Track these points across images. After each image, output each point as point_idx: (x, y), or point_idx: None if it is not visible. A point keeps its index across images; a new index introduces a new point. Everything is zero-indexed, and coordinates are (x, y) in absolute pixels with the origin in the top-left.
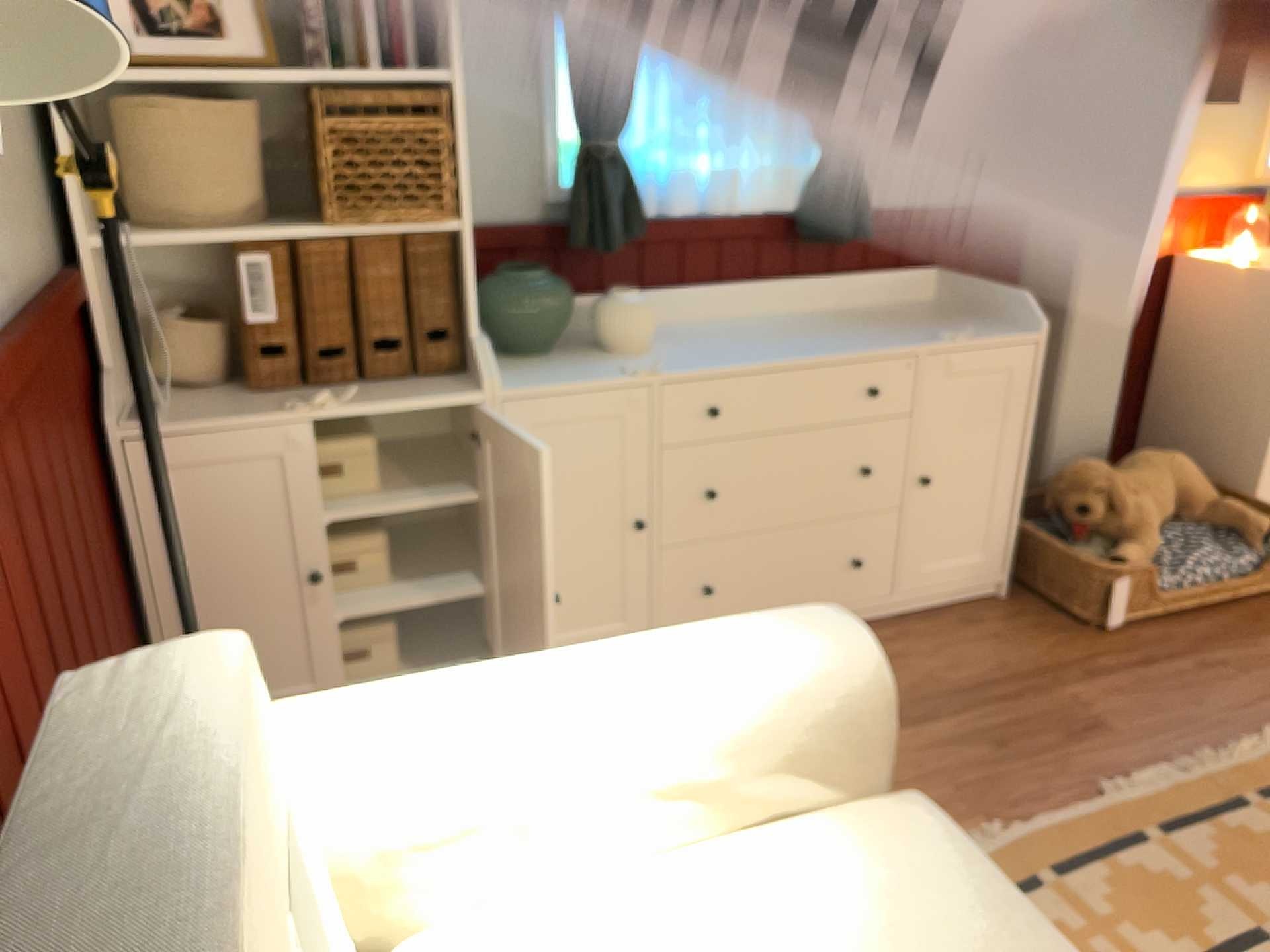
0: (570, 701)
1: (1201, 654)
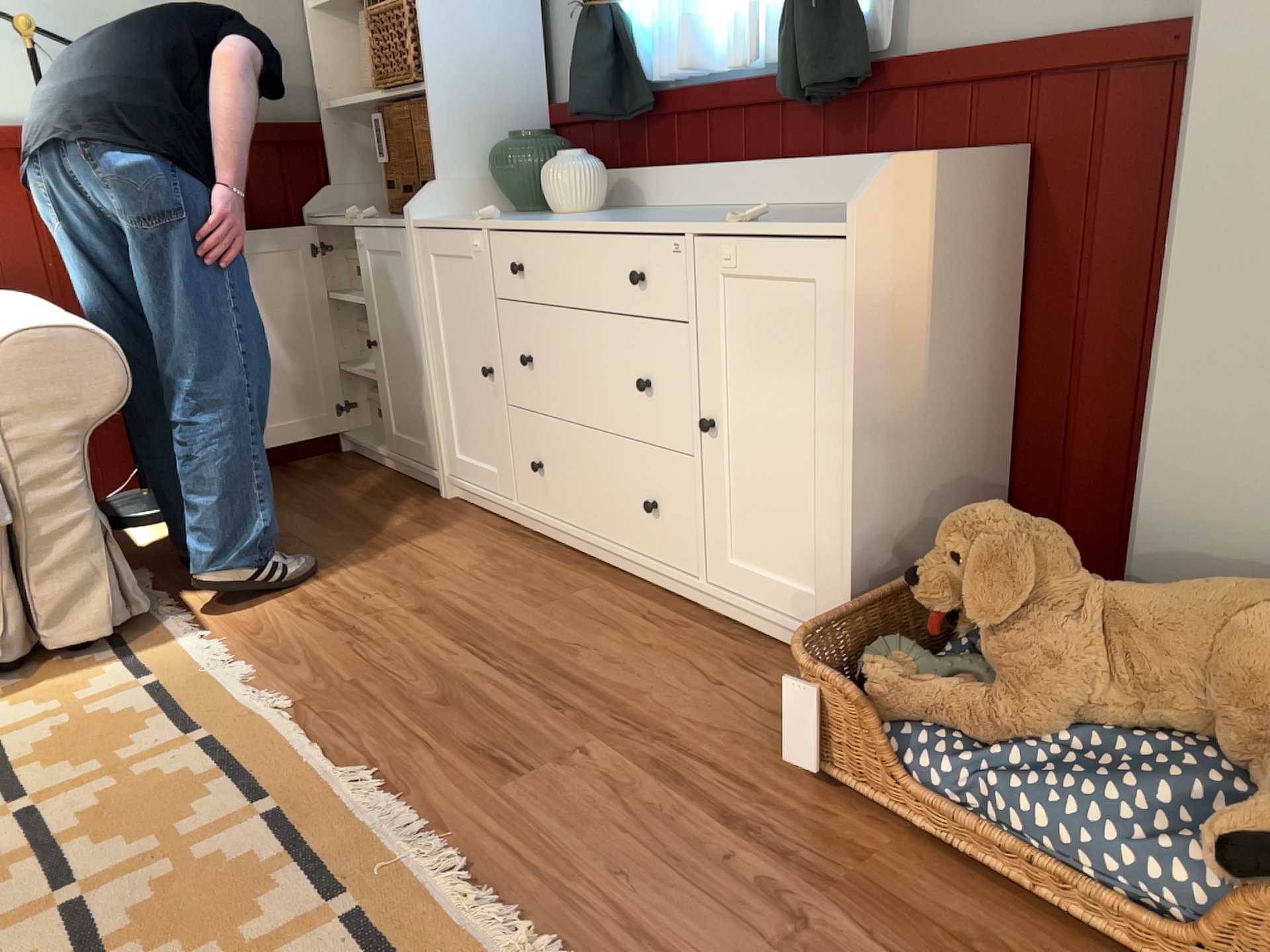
0: None
1: (819, 886)
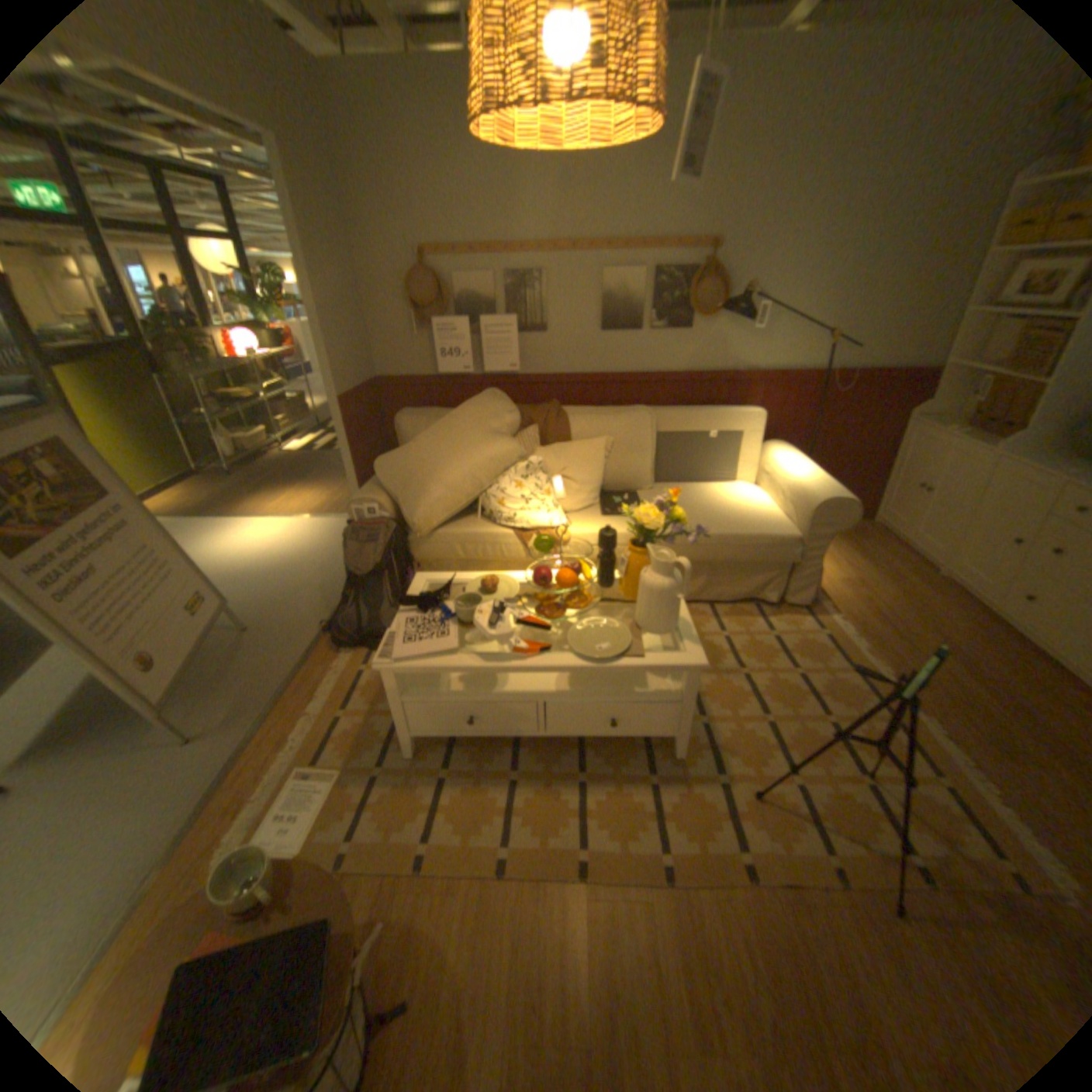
0: (794, 468)
1: None
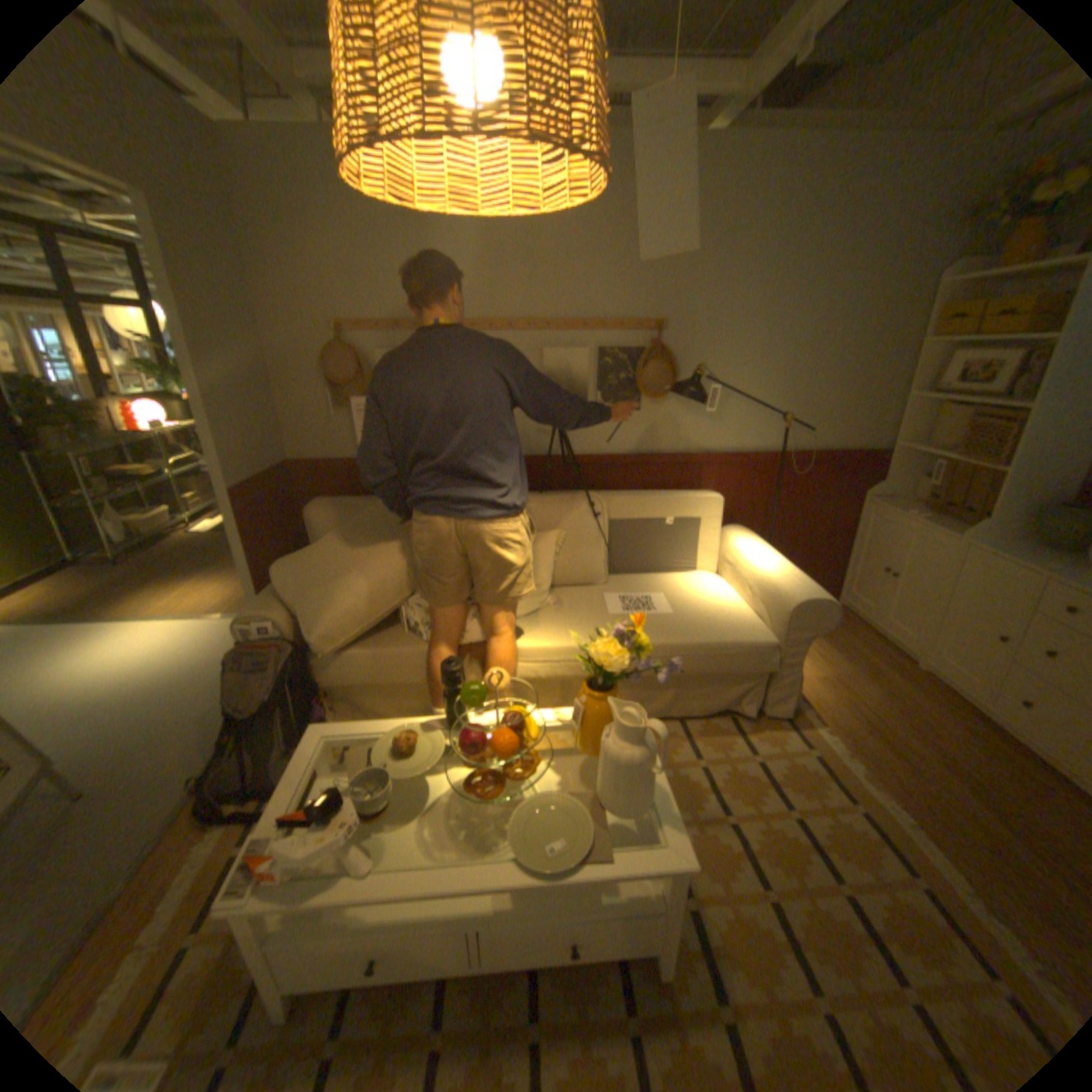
0: (760, 559)
1: None
